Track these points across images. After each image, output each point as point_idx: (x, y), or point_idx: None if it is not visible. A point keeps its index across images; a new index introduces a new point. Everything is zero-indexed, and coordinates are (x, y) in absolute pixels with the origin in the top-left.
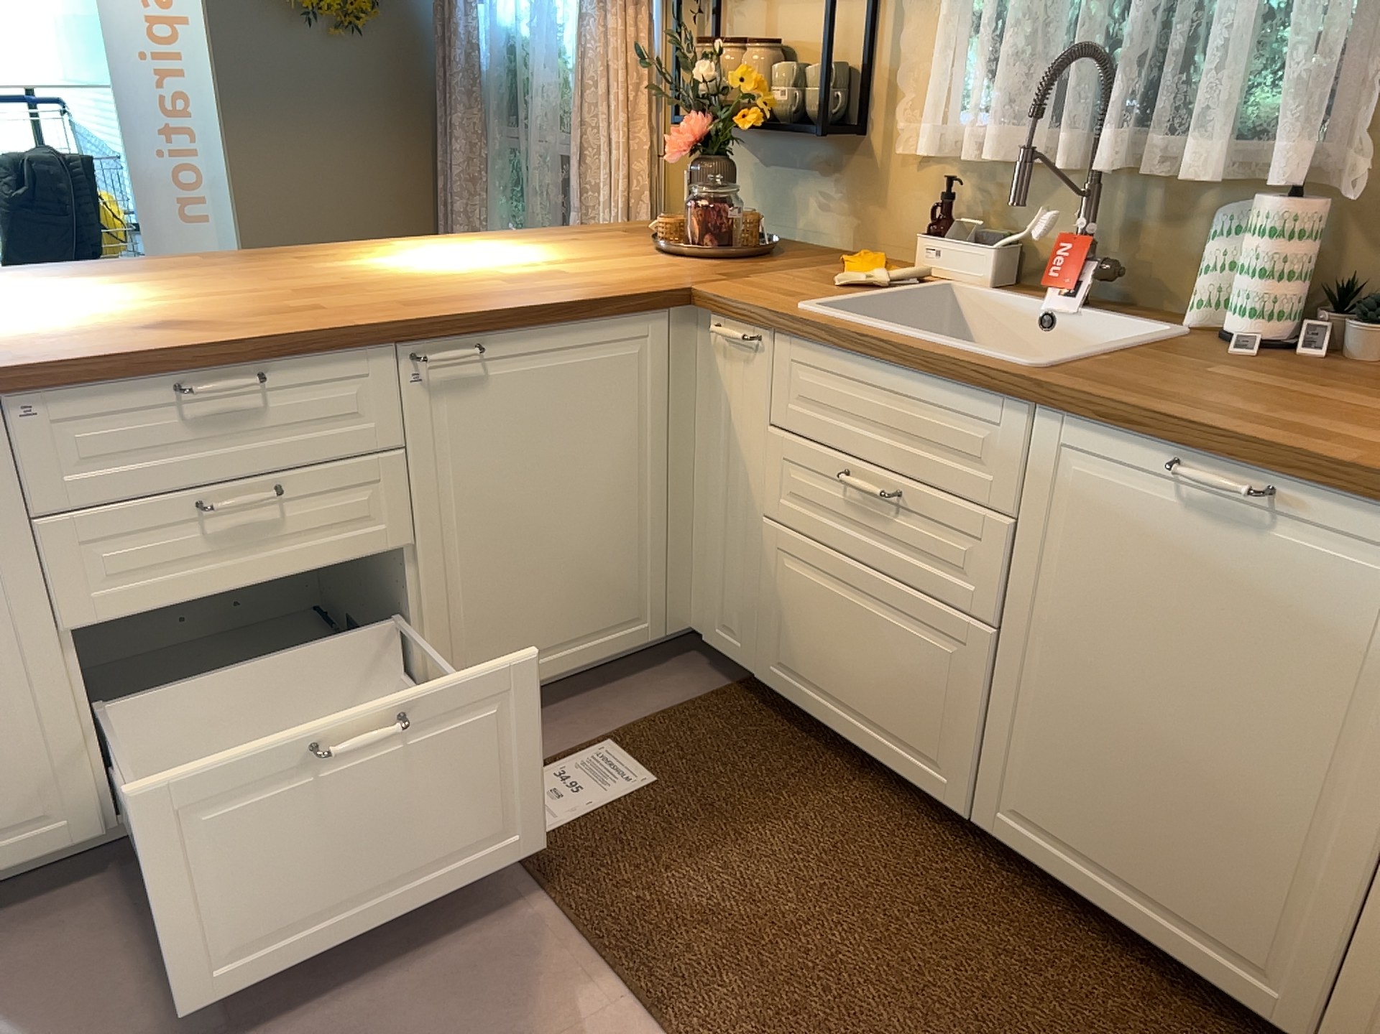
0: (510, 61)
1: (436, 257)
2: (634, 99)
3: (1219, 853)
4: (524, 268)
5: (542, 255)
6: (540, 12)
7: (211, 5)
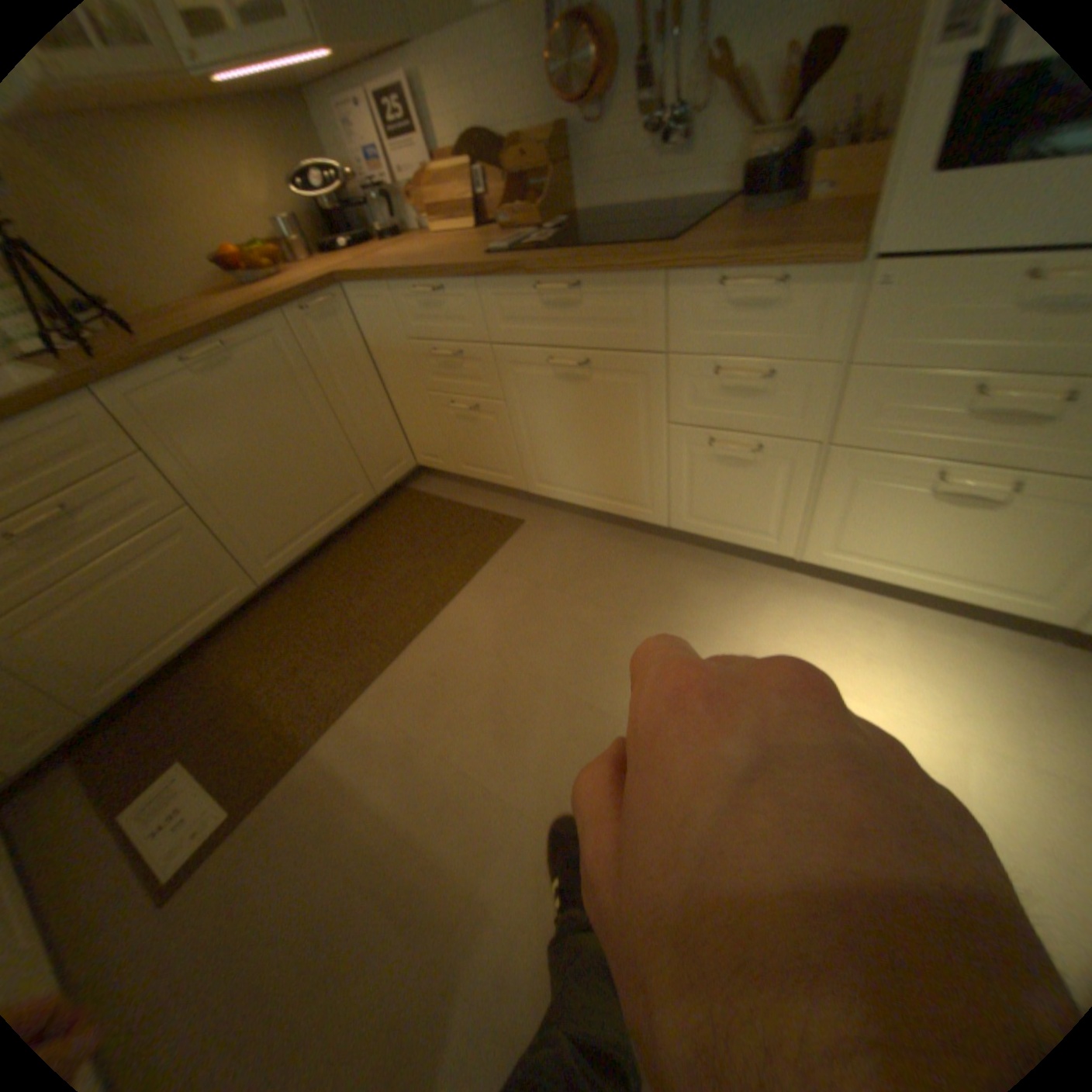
0: None
1: None
2: None
3: (317, 475)
4: None
5: None
6: None
7: None
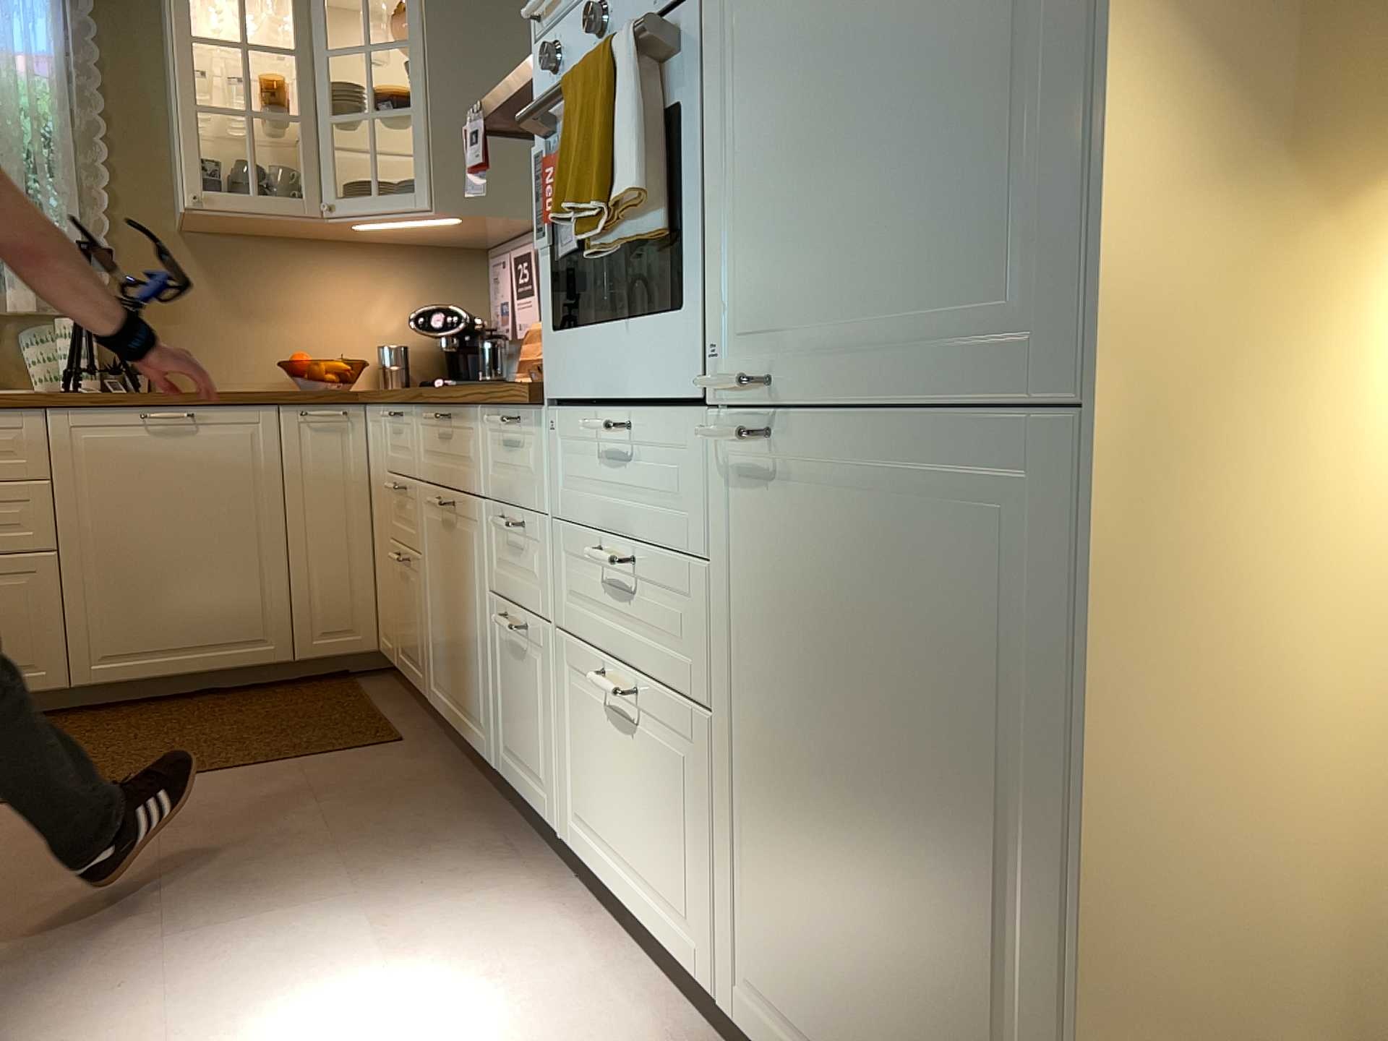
0: None
1: None
2: None
3: (226, 595)
4: None
5: None
6: None
7: None
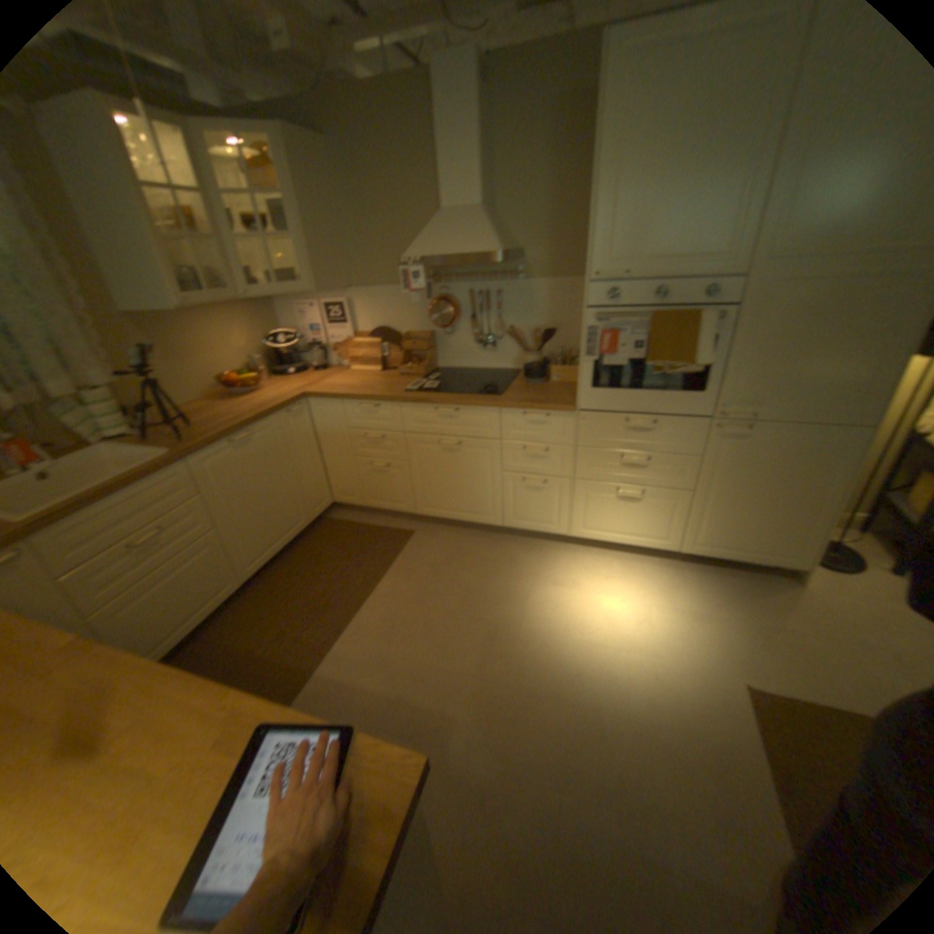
0: None
1: None
2: None
3: (285, 509)
4: None
5: None
6: None
7: None
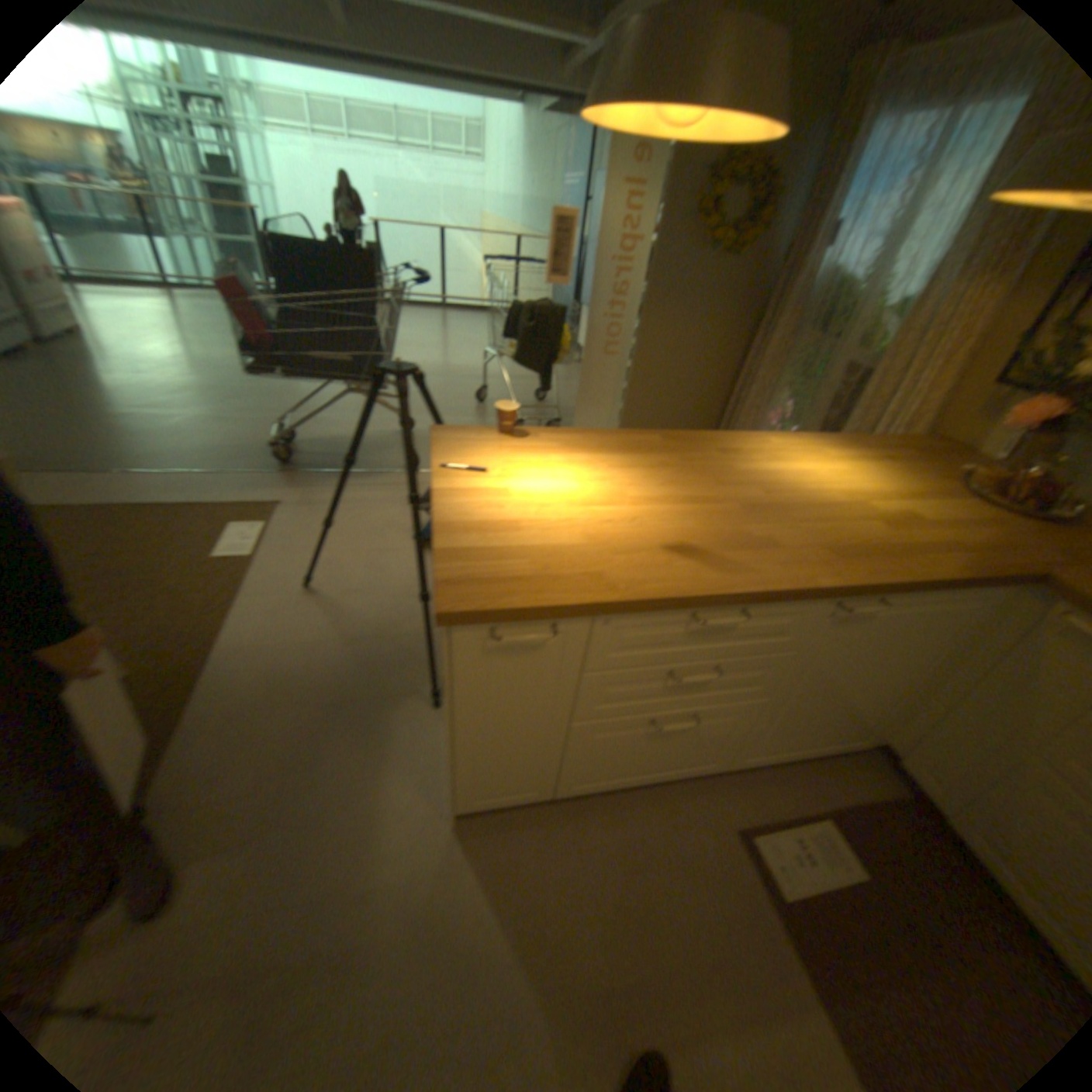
0: (835, 287)
1: (809, 468)
2: (958, 348)
3: None
4: (887, 502)
5: (886, 481)
6: (890, 263)
7: (659, 231)
